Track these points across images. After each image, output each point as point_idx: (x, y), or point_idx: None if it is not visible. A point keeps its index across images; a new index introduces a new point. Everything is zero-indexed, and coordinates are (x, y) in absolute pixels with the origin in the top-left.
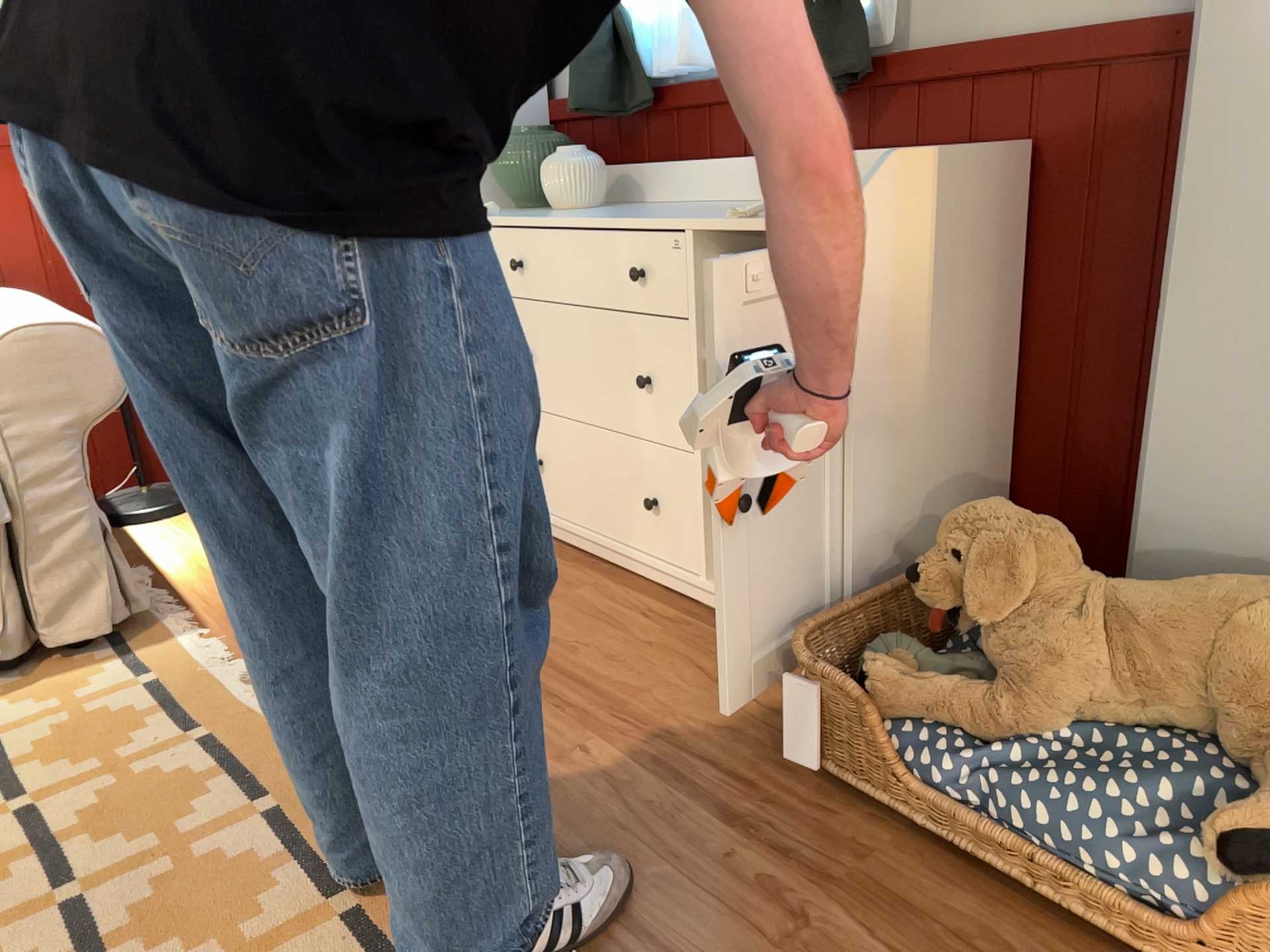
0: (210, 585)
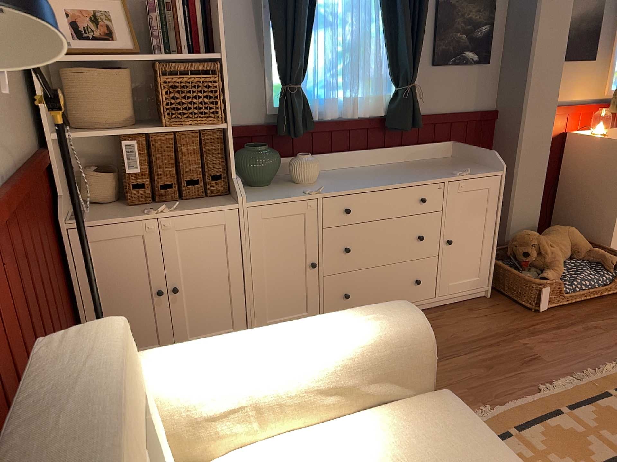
0: None
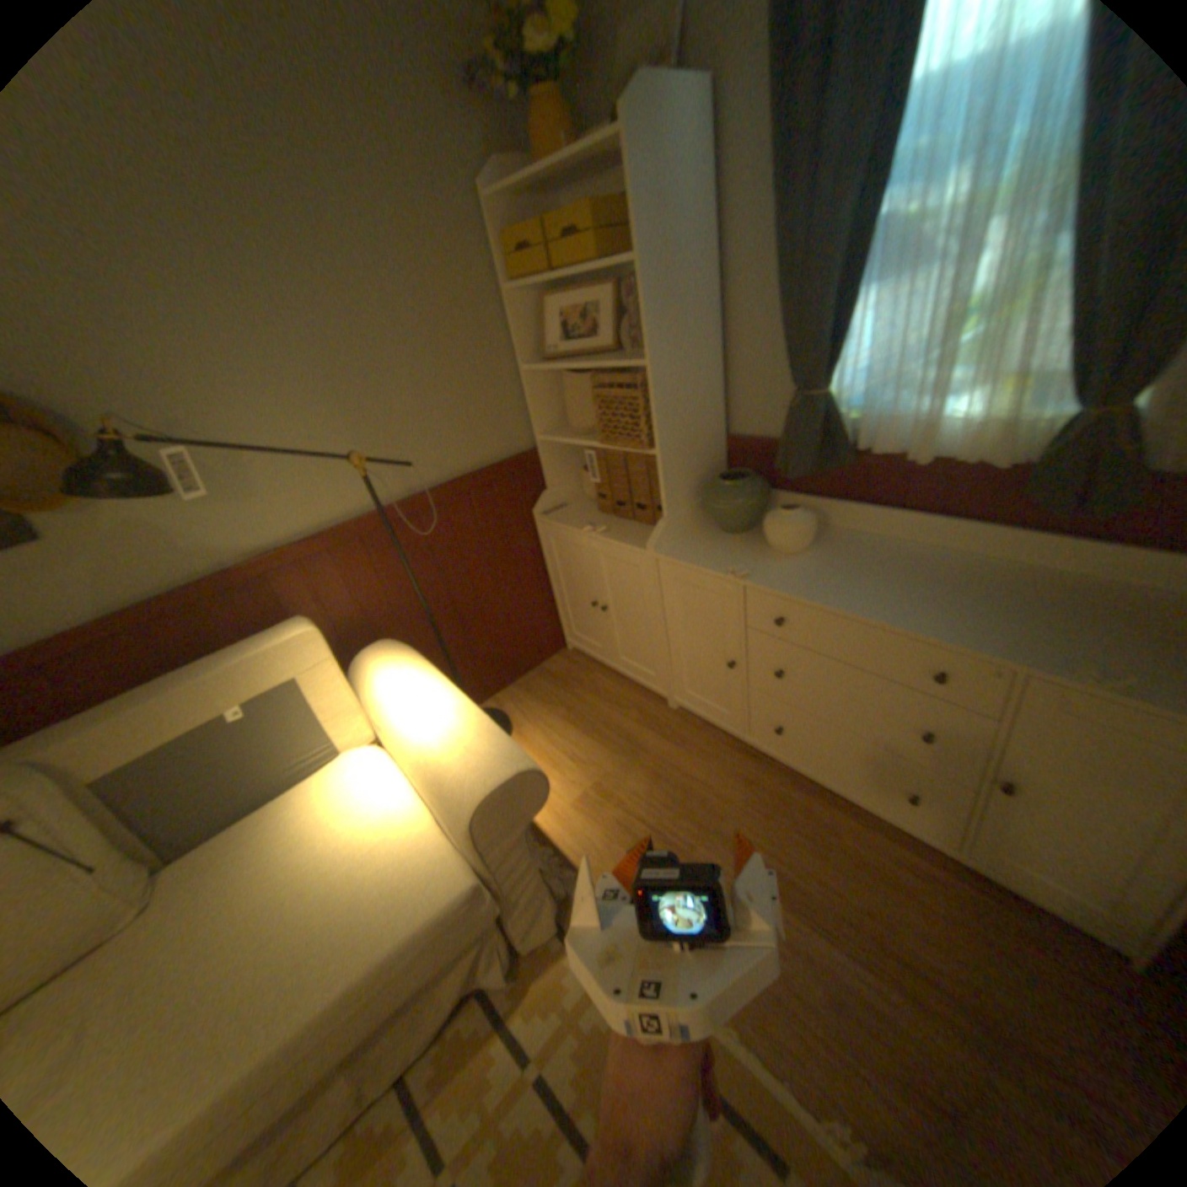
0: (575, 837)
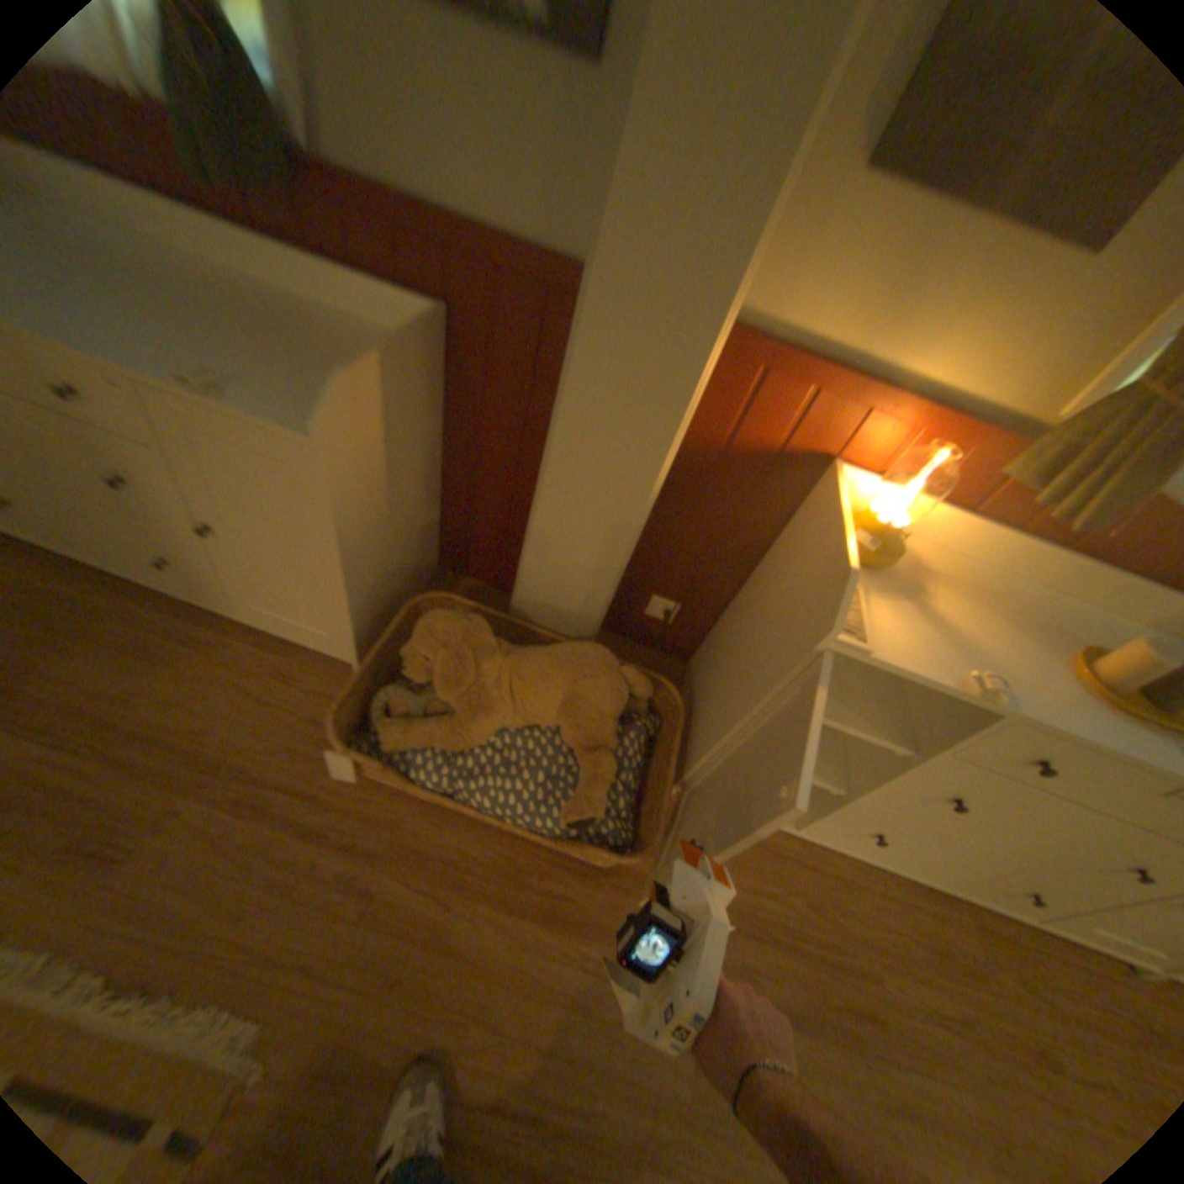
0: None
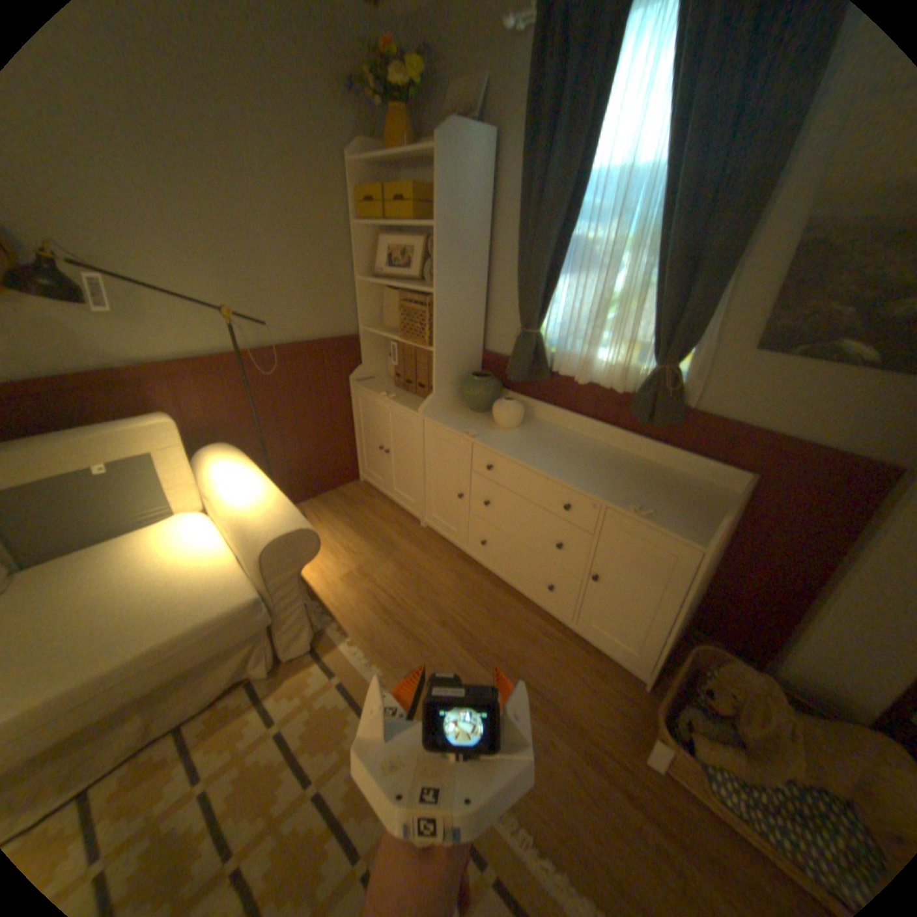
0: (336, 597)
